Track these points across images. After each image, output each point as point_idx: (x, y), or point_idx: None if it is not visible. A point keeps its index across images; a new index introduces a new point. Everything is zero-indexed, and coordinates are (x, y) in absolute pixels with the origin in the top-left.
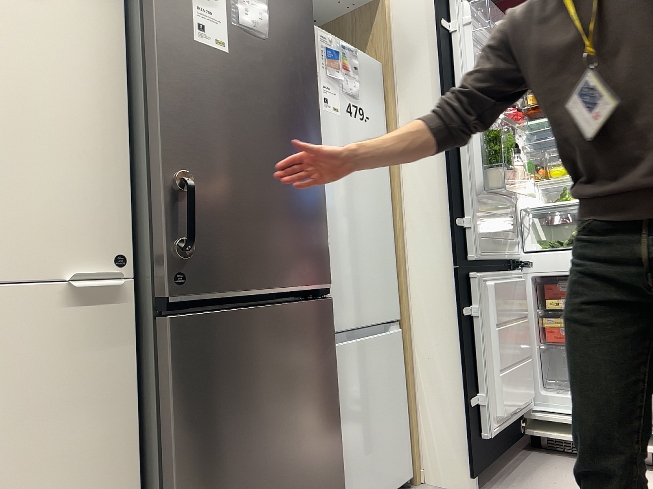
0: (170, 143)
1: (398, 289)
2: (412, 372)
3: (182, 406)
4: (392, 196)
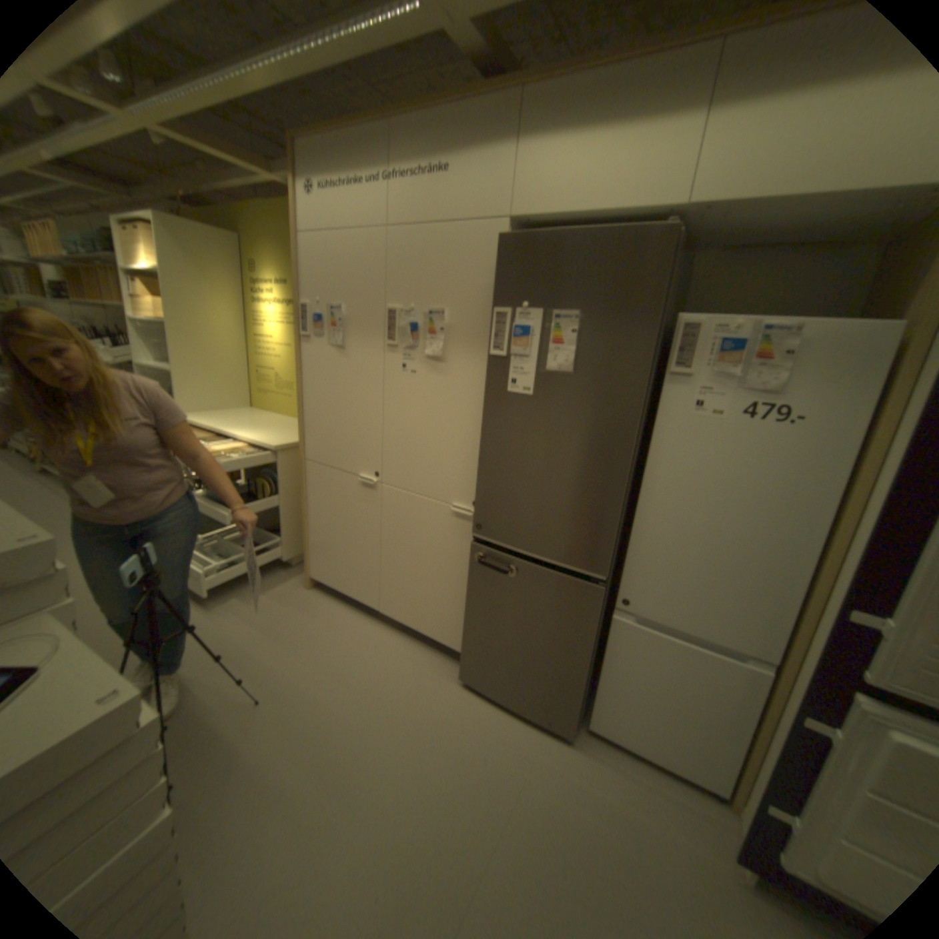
0: (485, 455)
1: (797, 635)
2: (772, 724)
3: (473, 583)
4: (840, 525)
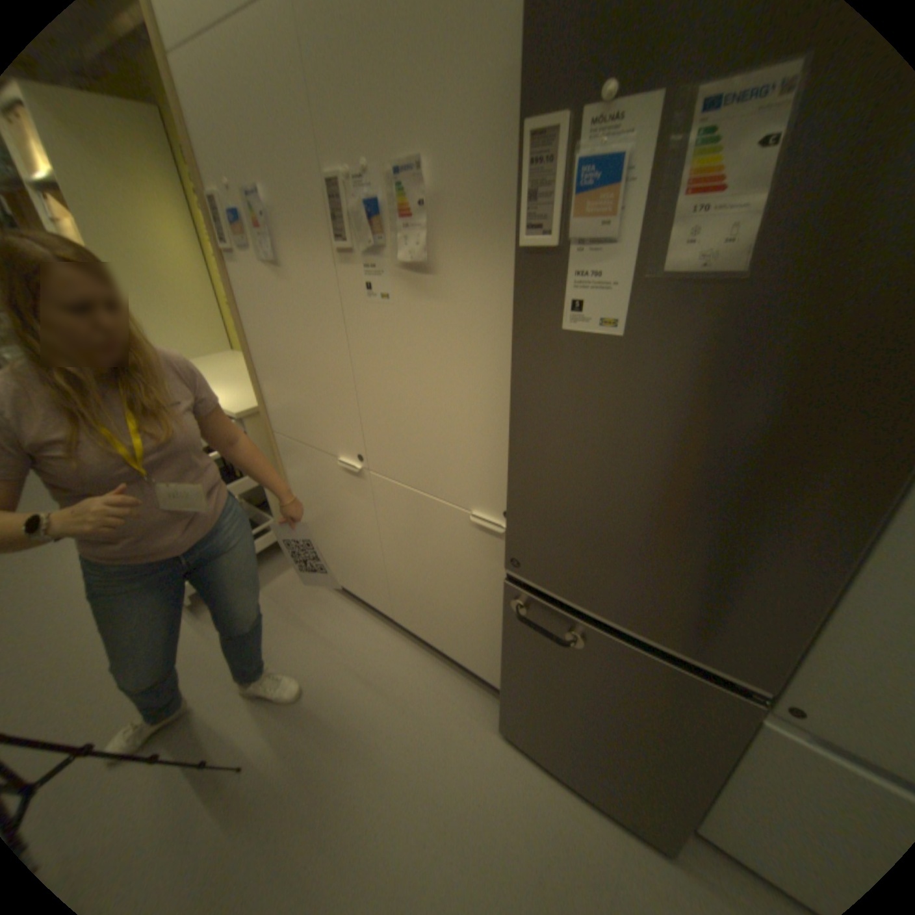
0: (520, 452)
1: None
2: None
3: (511, 634)
4: None
